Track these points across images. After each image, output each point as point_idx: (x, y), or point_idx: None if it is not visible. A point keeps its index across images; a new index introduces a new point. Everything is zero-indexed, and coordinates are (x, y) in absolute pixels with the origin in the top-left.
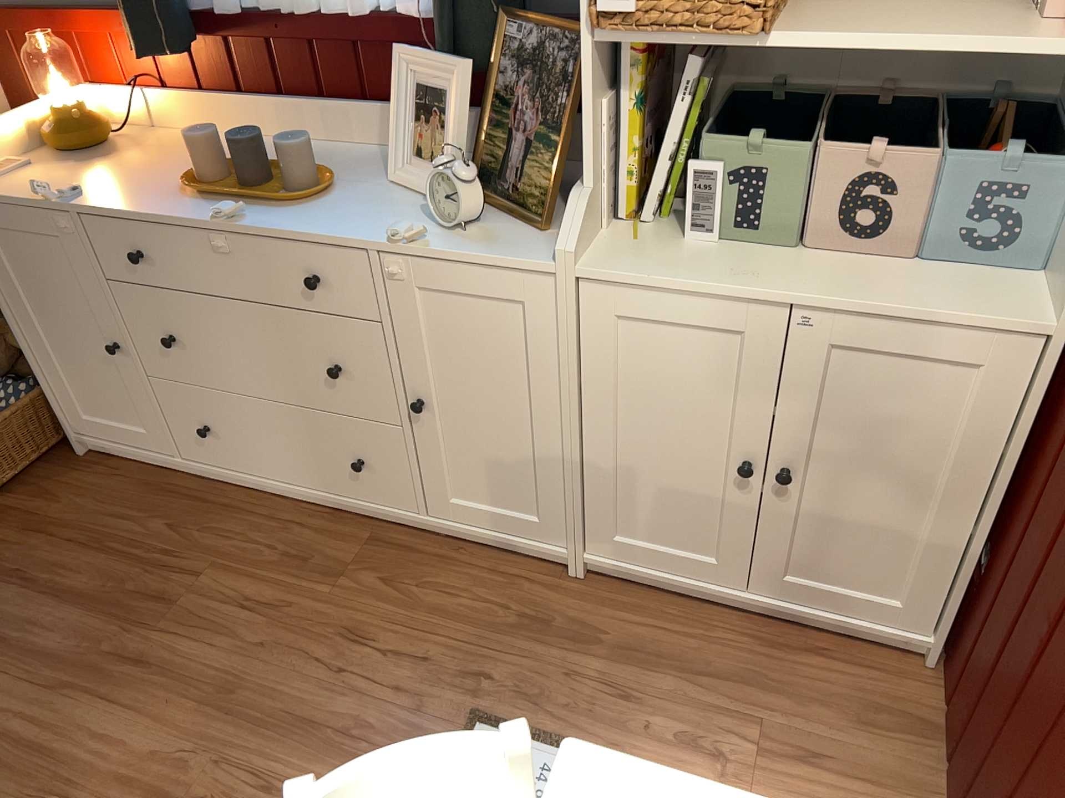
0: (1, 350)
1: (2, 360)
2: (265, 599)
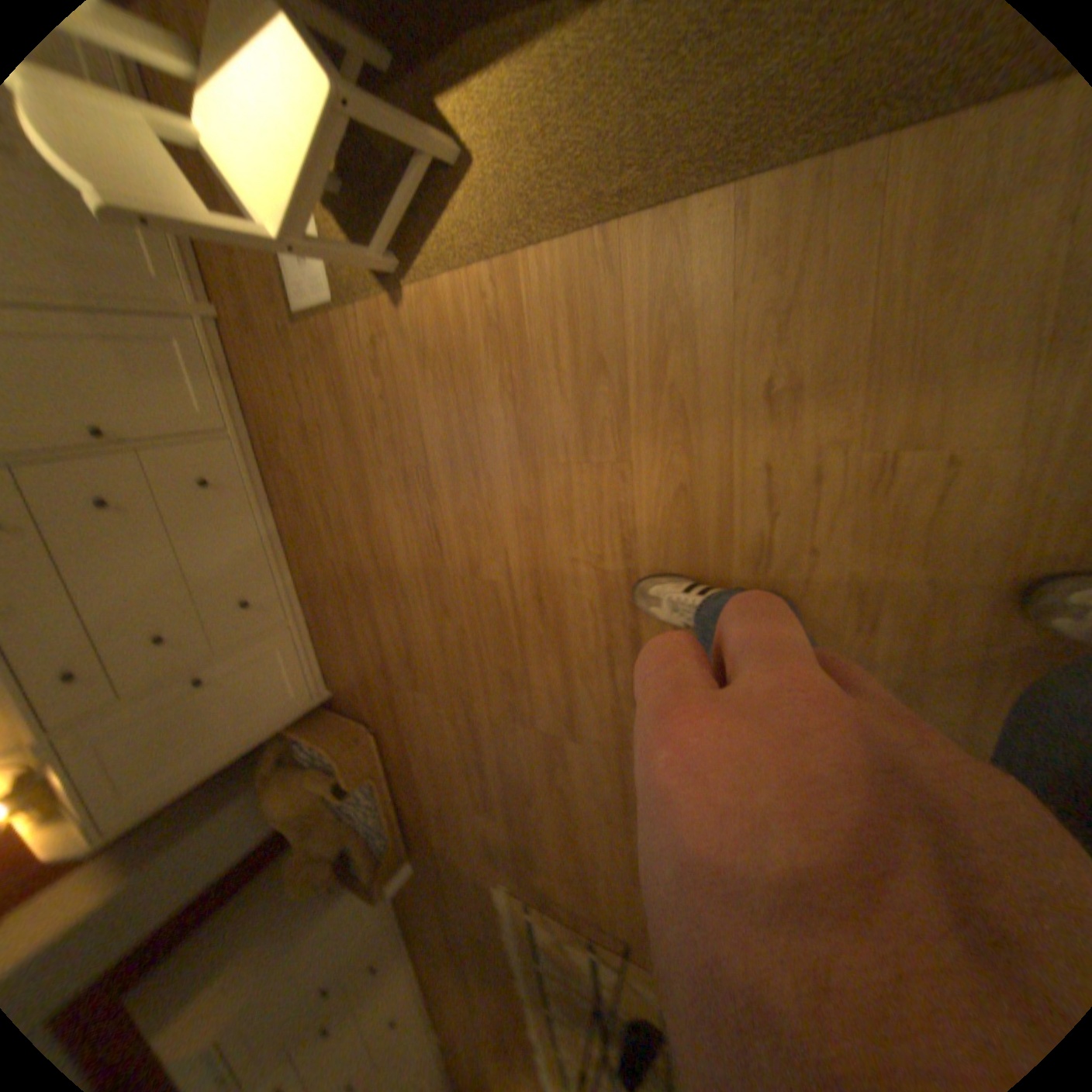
0: (269, 782)
1: (277, 777)
2: (316, 510)
